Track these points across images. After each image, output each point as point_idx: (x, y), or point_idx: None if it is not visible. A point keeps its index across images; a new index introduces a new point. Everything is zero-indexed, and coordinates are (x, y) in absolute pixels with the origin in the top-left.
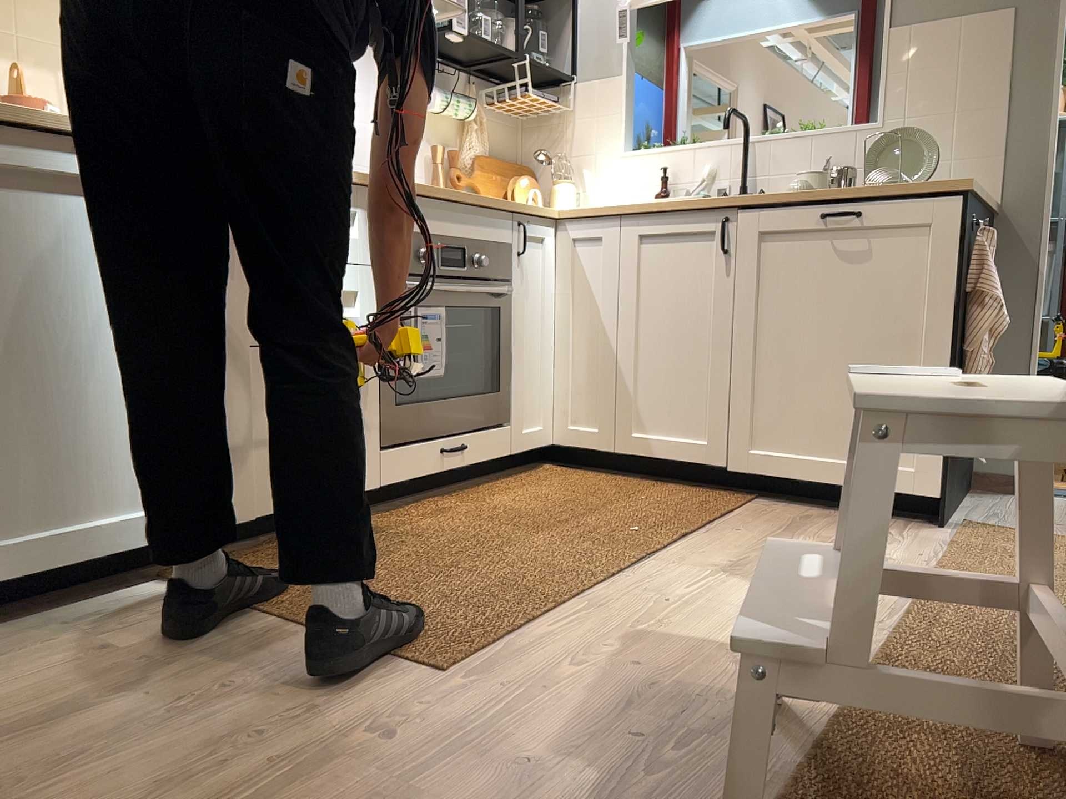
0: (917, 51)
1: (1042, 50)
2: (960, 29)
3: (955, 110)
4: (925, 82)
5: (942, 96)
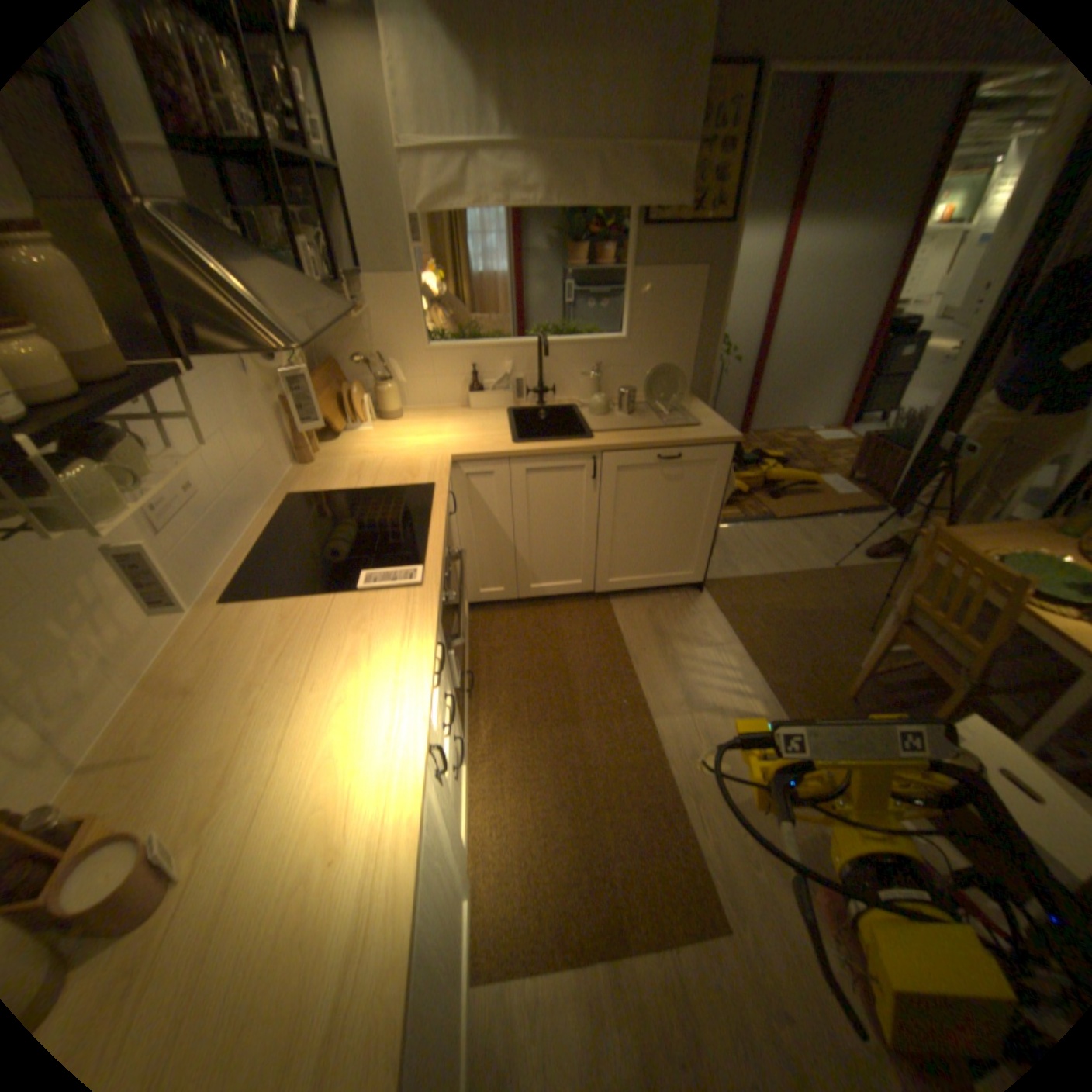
0: (653, 286)
1: (721, 295)
2: (679, 273)
3: (672, 330)
4: (656, 309)
5: (665, 320)
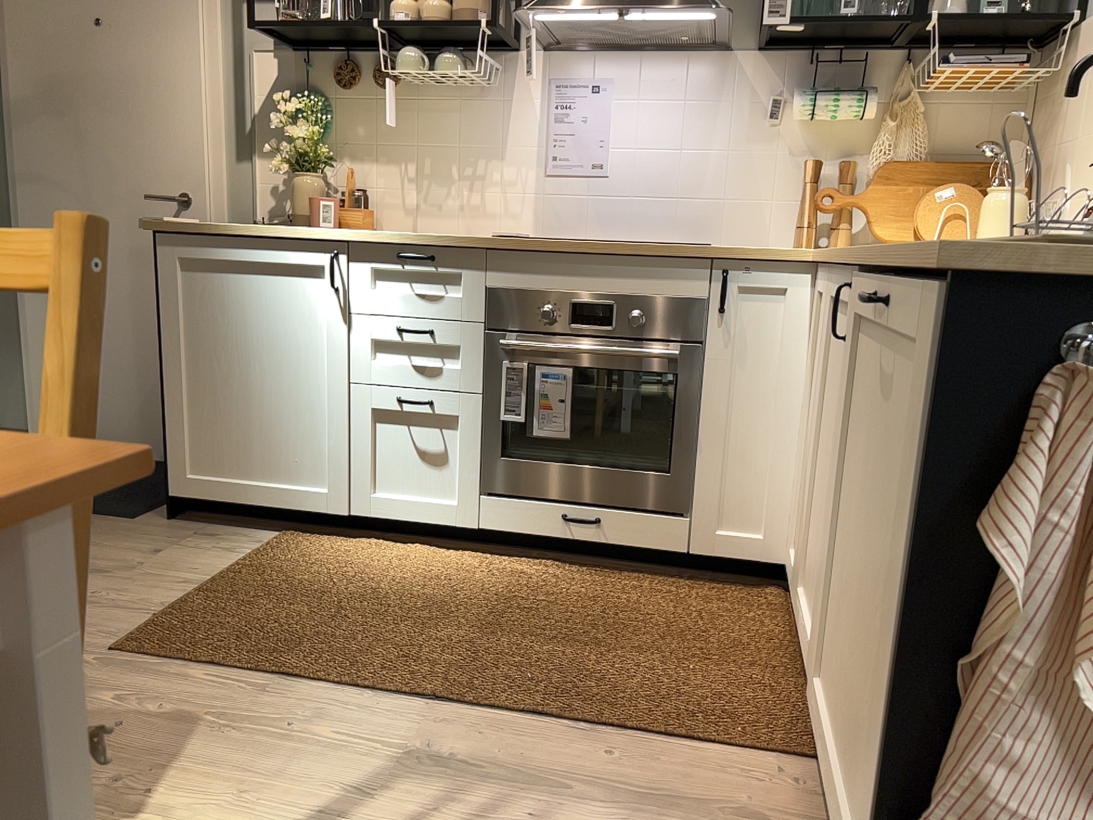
0: None
1: None
2: None
3: None
4: None
5: None
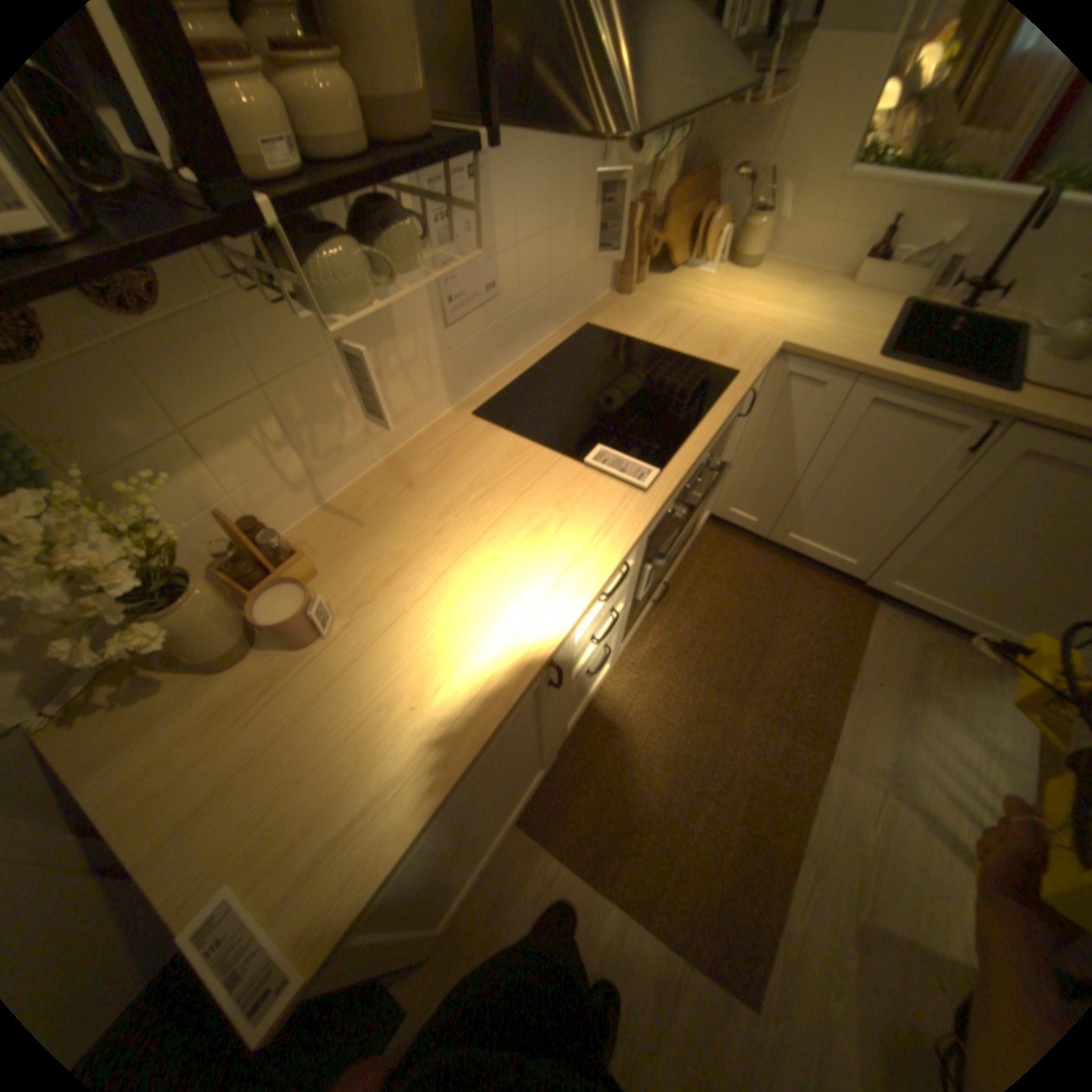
0: None
1: None
2: None
3: None
4: None
5: None
